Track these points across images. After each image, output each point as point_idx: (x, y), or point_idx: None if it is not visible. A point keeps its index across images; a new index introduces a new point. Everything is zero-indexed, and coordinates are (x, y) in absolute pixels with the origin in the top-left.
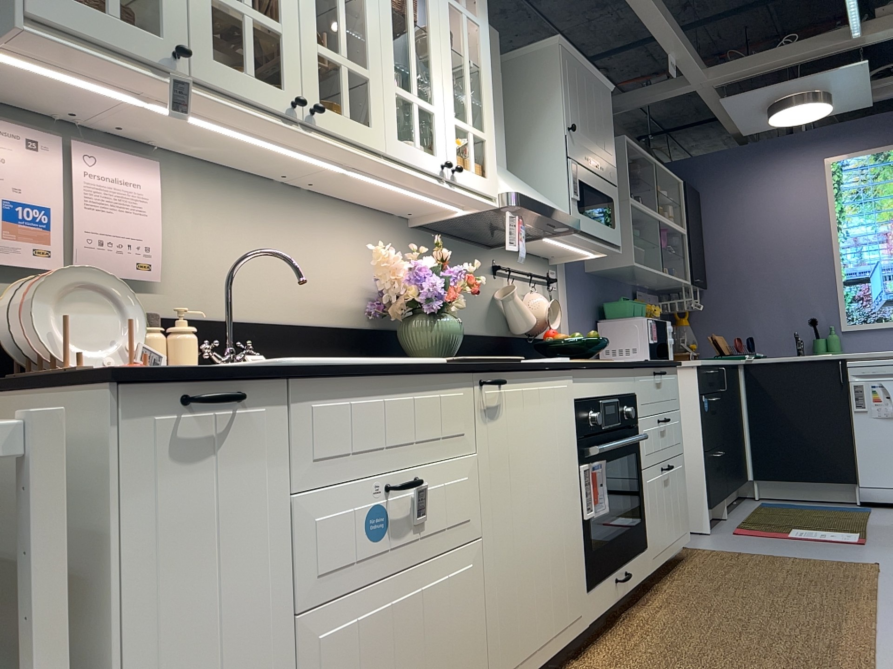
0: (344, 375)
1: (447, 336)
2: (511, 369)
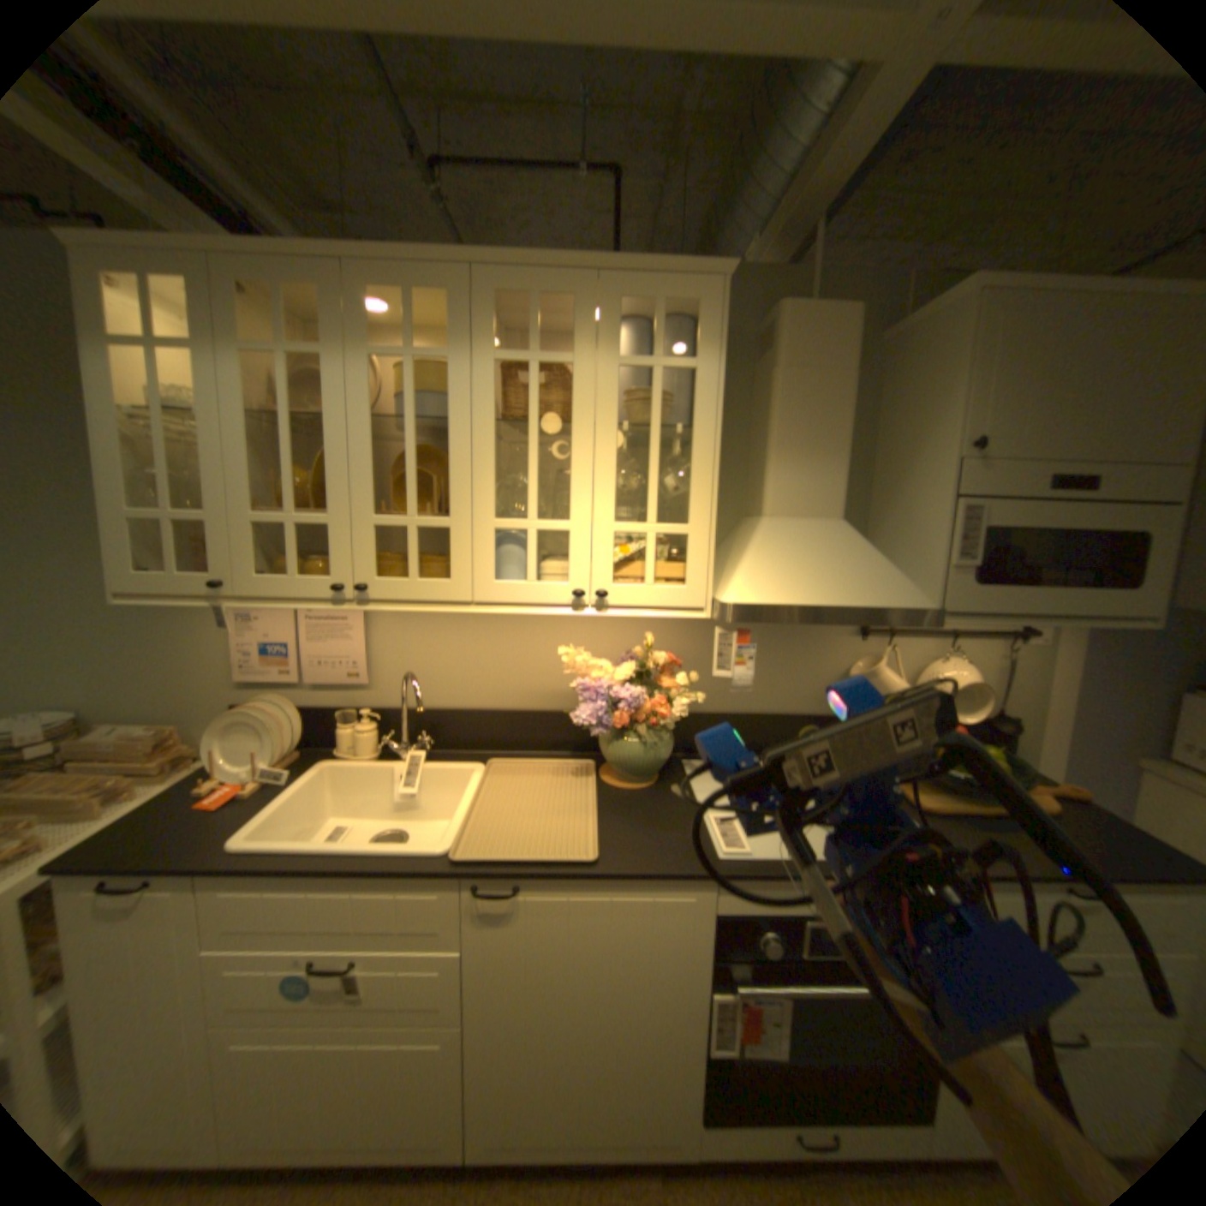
0: (252, 878)
1: (632, 757)
2: (536, 880)
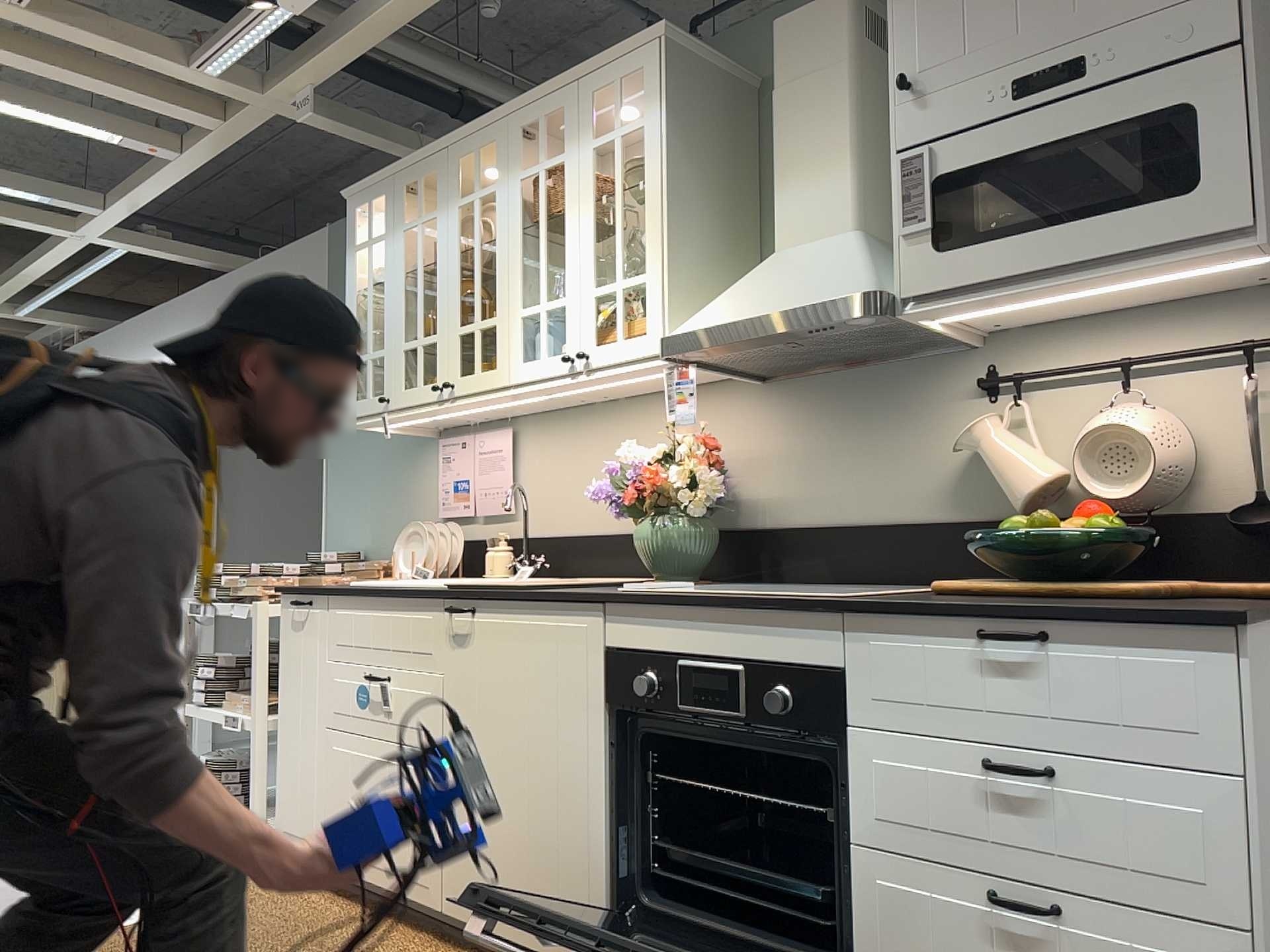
0: (348, 594)
1: (652, 545)
2: (480, 598)
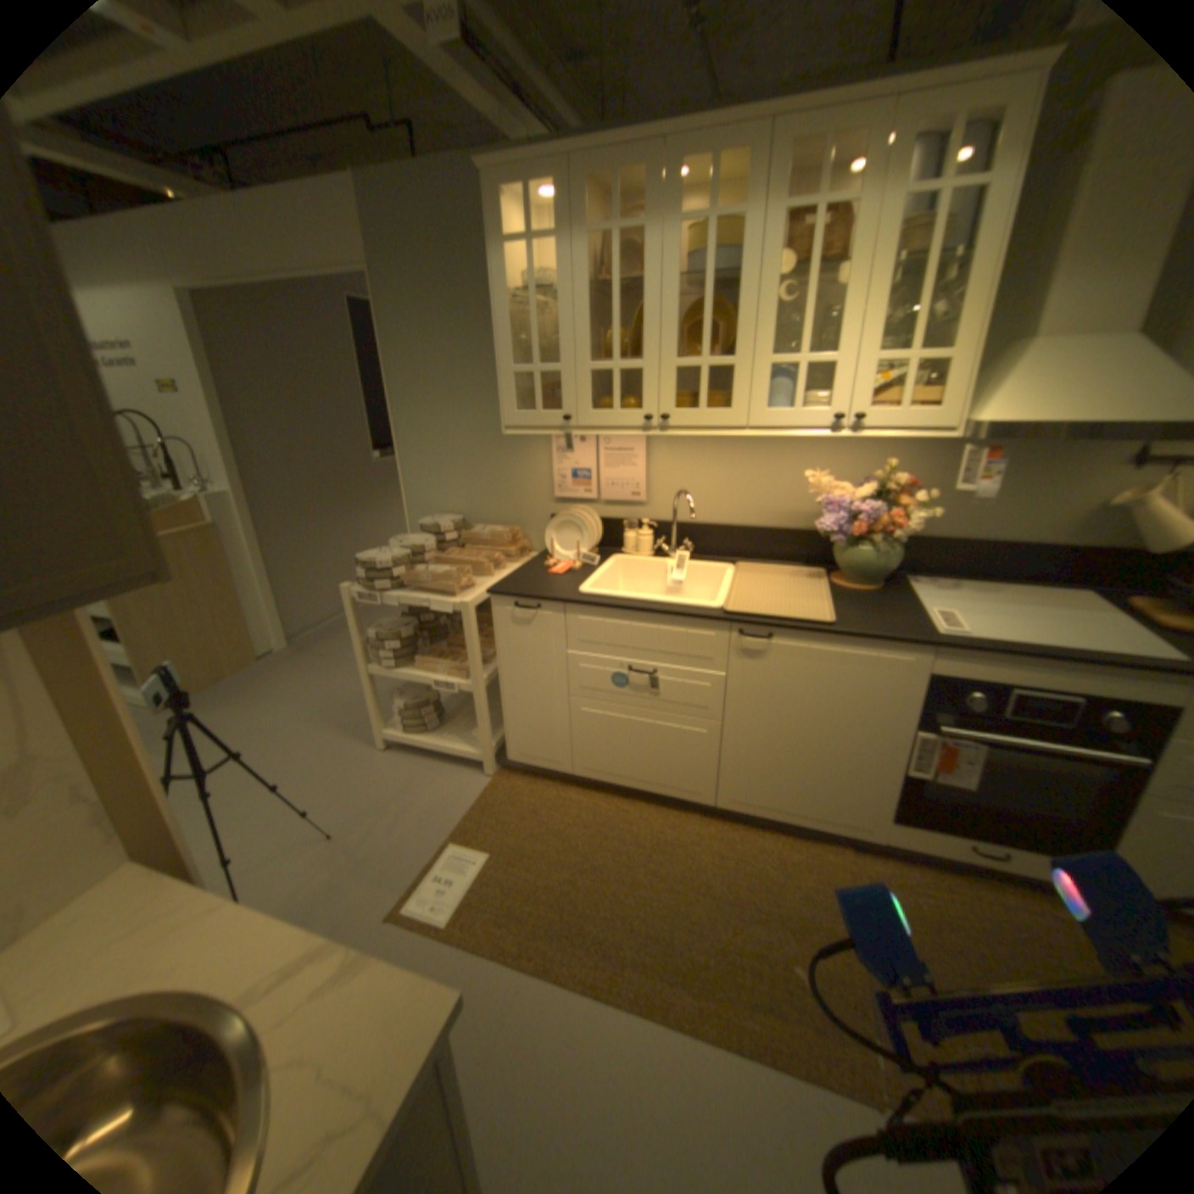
0: (599, 610)
1: (864, 564)
2: (787, 631)
